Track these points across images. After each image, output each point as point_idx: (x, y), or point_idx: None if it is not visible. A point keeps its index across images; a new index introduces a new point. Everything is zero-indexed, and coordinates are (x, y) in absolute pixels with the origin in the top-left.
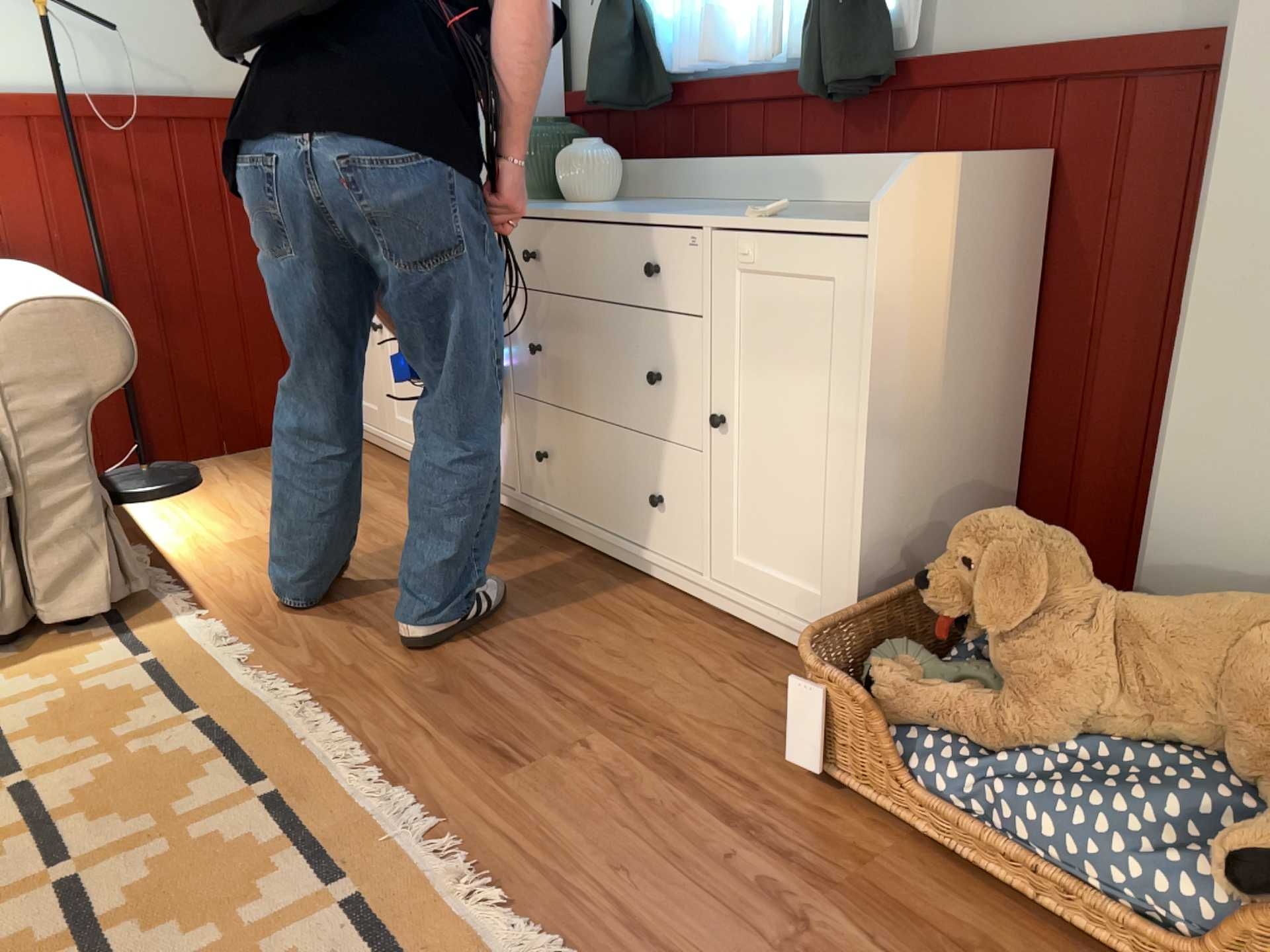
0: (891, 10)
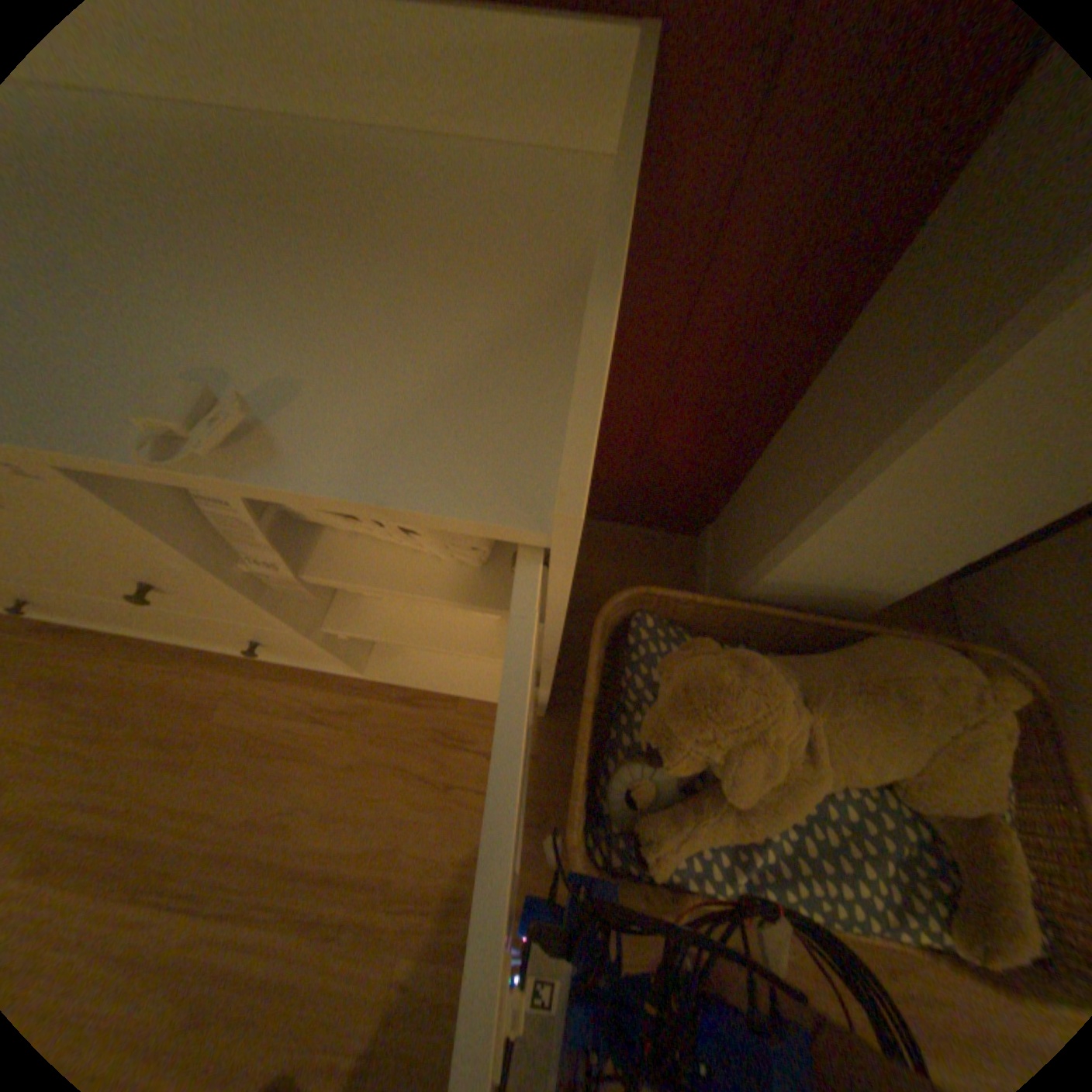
0: None
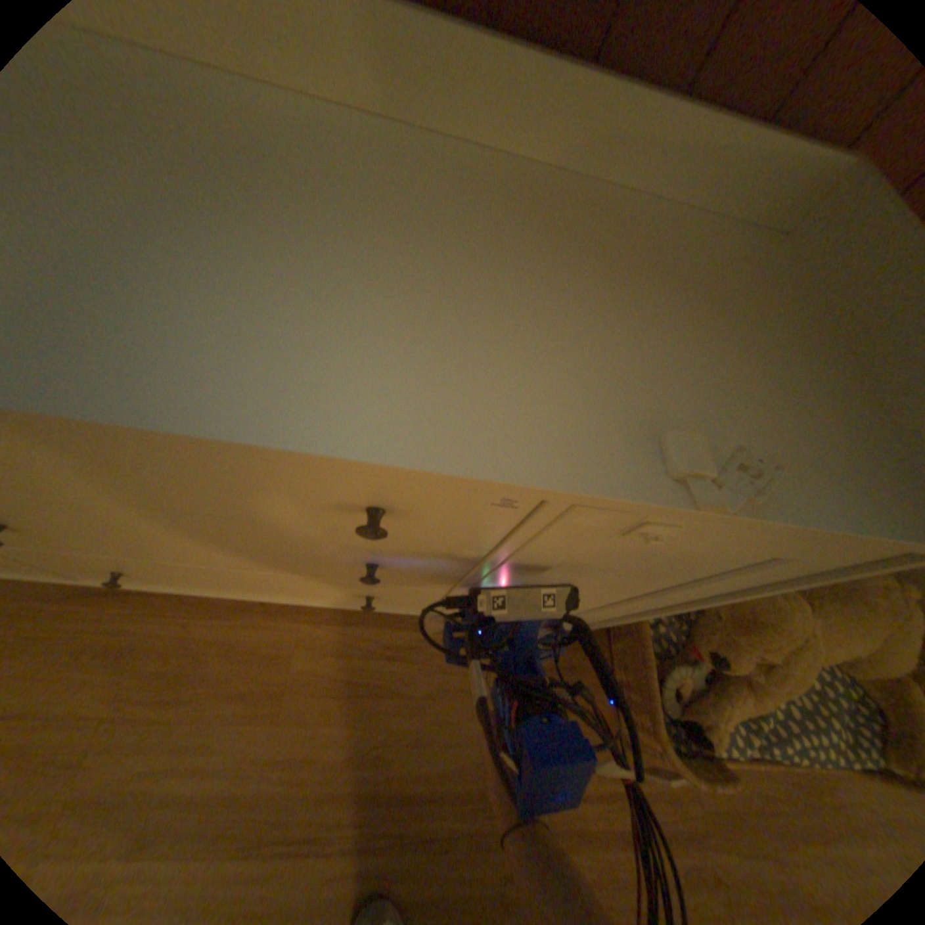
0: None
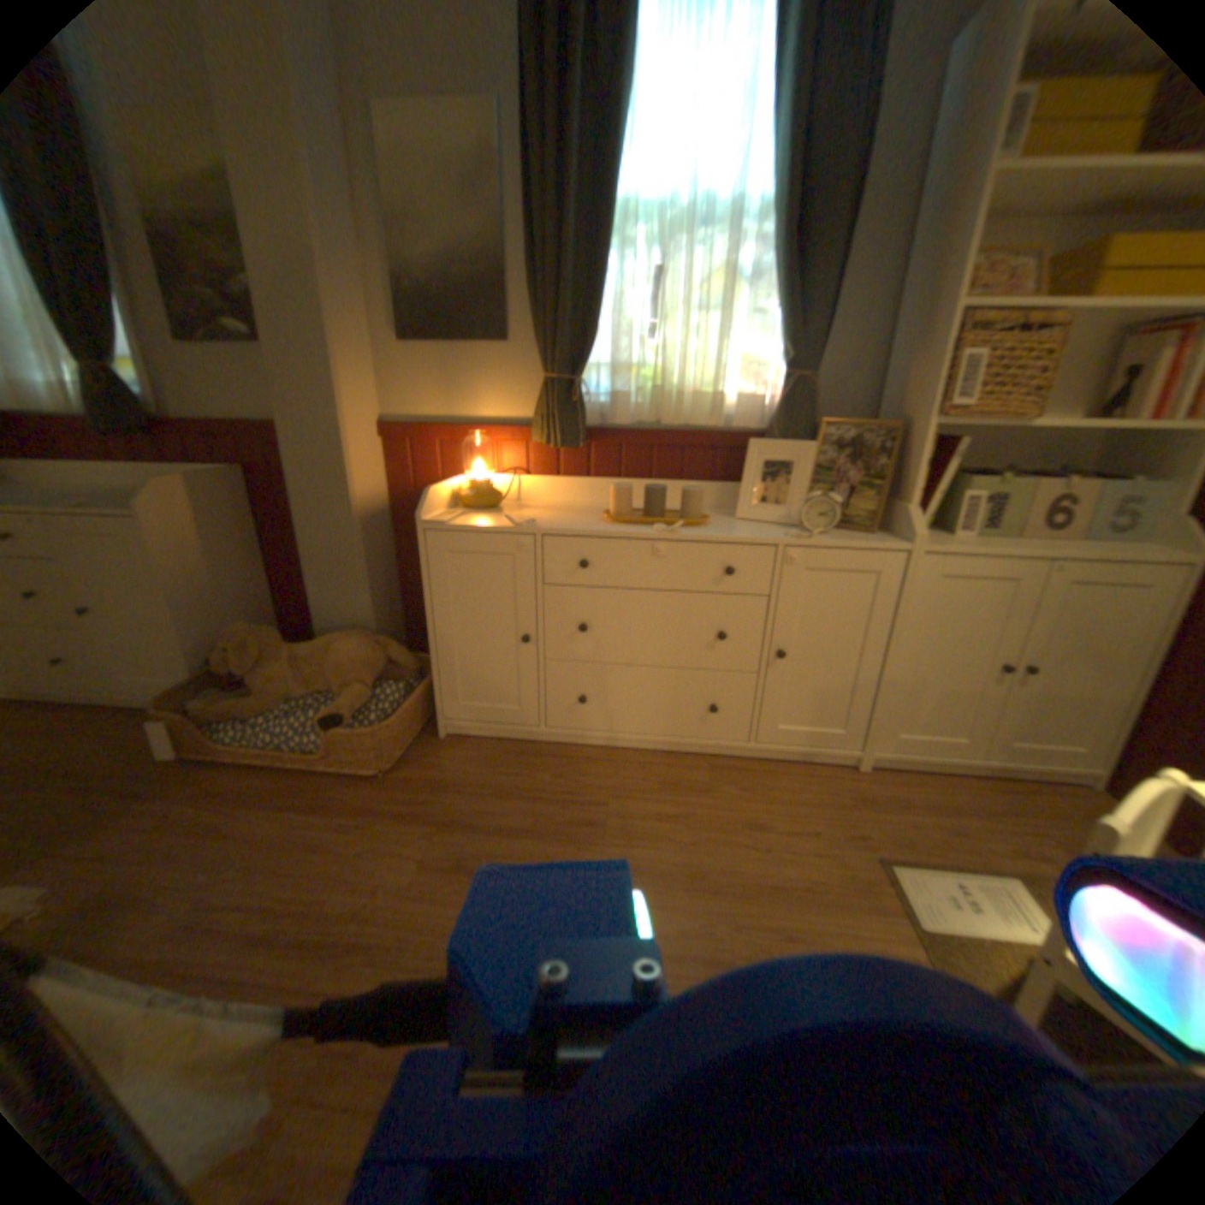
0: (142, 392)
